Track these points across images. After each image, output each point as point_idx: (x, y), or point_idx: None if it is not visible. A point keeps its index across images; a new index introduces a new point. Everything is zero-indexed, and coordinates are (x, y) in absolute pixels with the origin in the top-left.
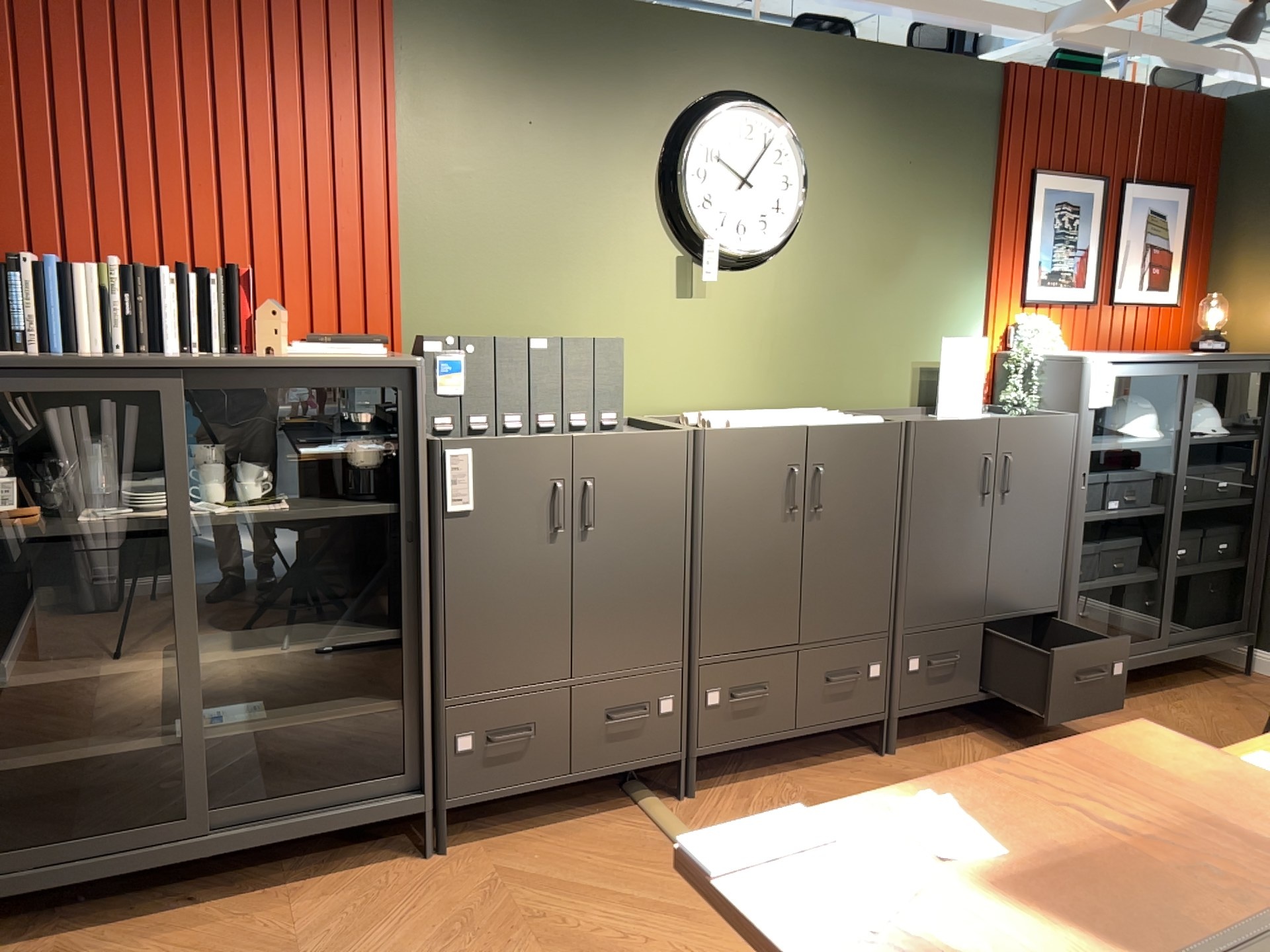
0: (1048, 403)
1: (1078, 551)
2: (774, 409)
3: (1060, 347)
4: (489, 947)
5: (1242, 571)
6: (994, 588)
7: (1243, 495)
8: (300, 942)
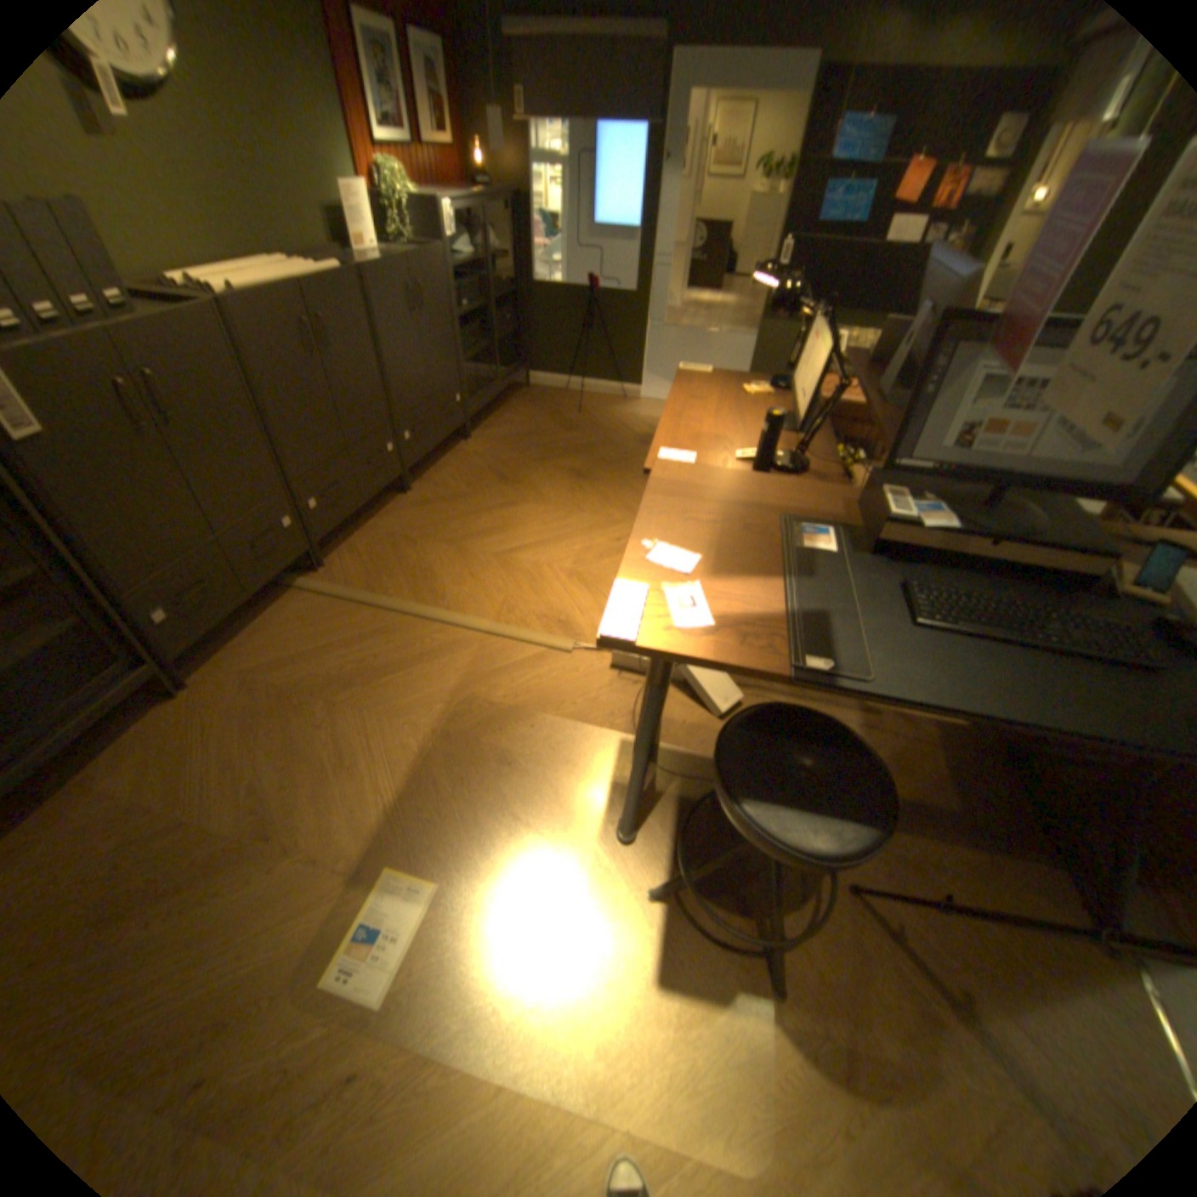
0: (418, 235)
1: (460, 339)
2: (233, 261)
3: (401, 184)
4: (288, 715)
5: (516, 331)
6: (430, 375)
7: (510, 284)
8: (141, 802)
